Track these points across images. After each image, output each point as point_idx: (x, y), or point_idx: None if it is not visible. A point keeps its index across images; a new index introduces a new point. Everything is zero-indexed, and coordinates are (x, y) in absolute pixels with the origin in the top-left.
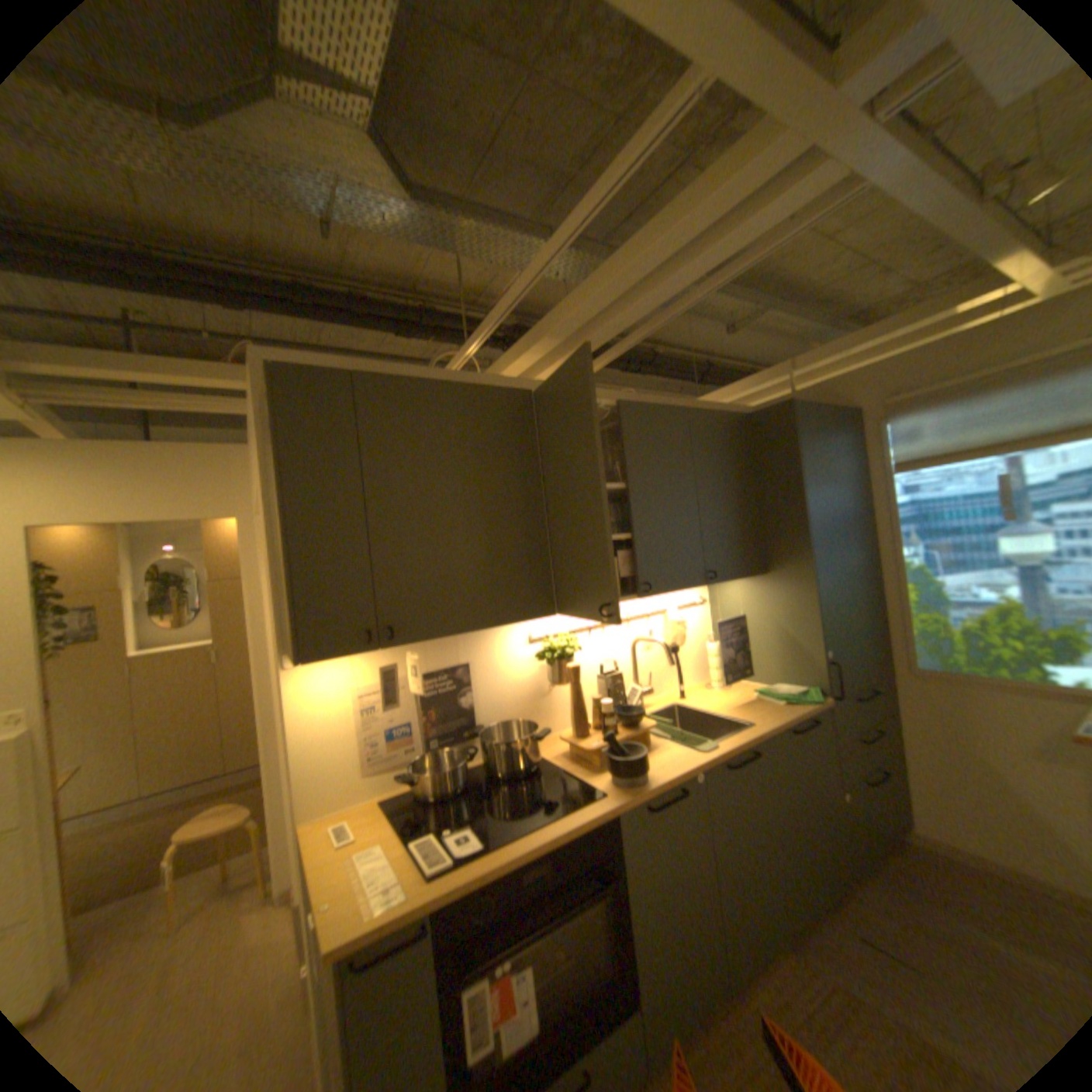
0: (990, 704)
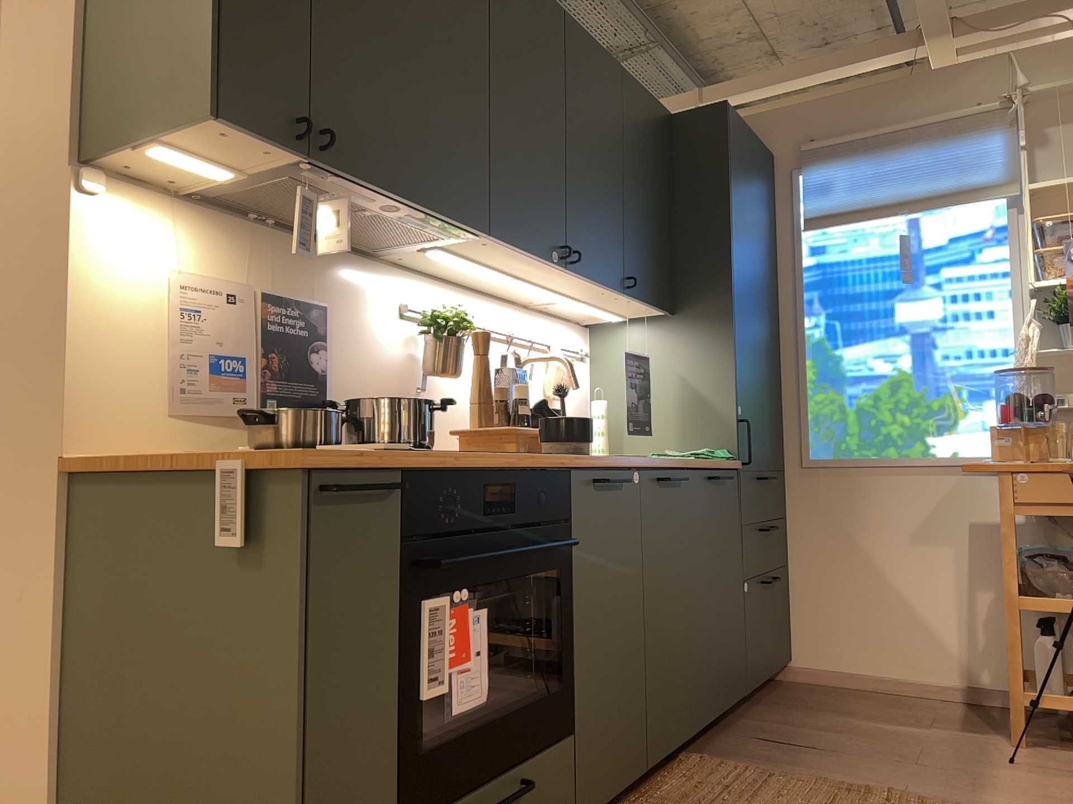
0: (876, 489)
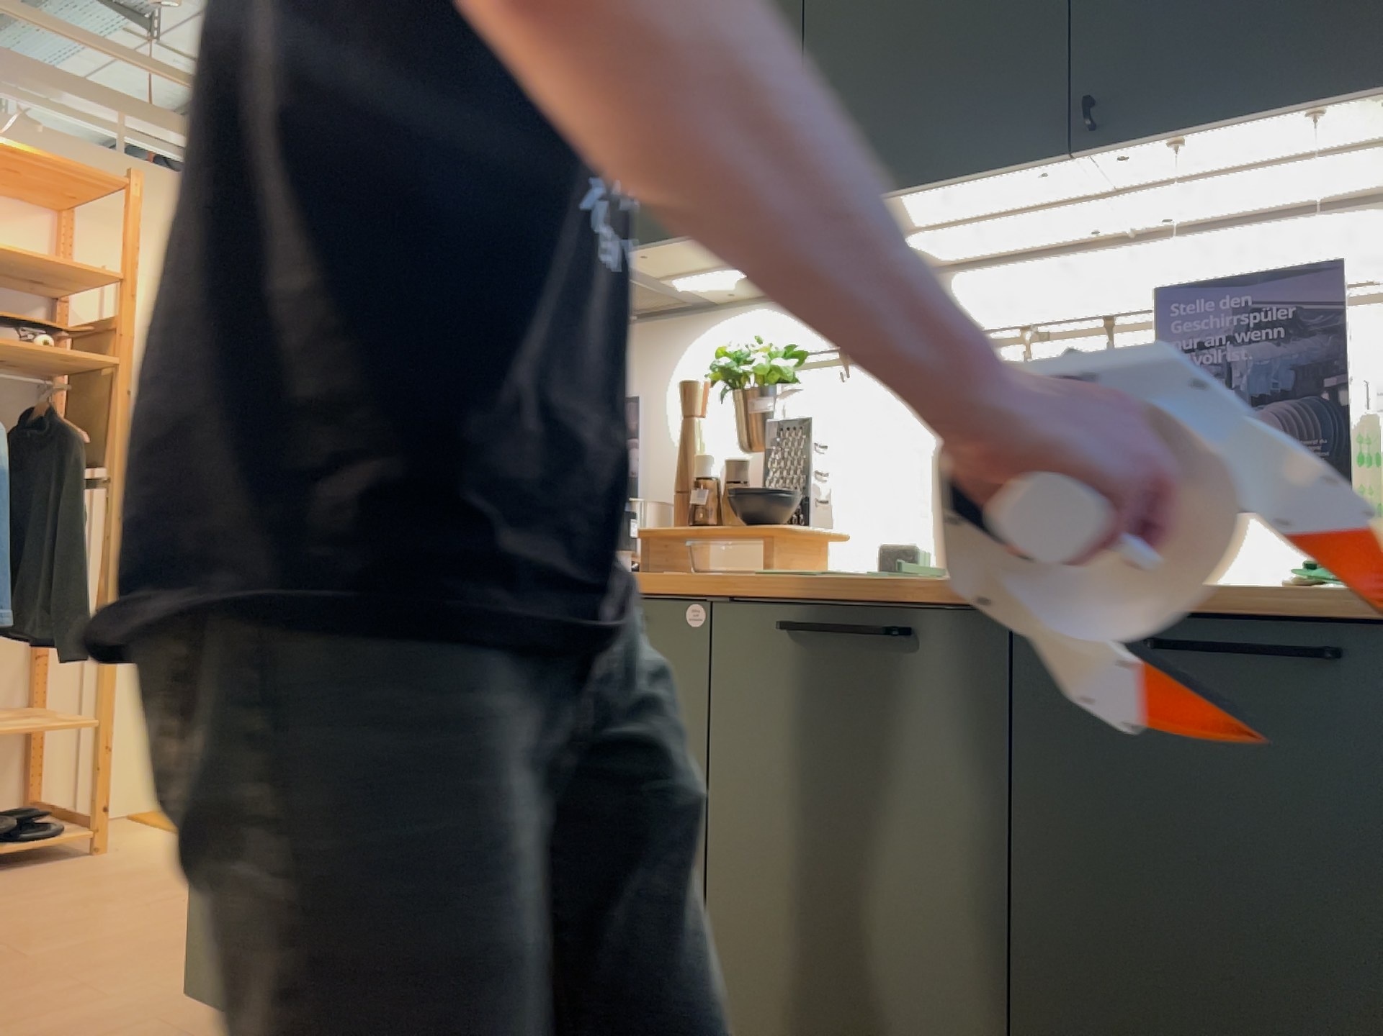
0: None
